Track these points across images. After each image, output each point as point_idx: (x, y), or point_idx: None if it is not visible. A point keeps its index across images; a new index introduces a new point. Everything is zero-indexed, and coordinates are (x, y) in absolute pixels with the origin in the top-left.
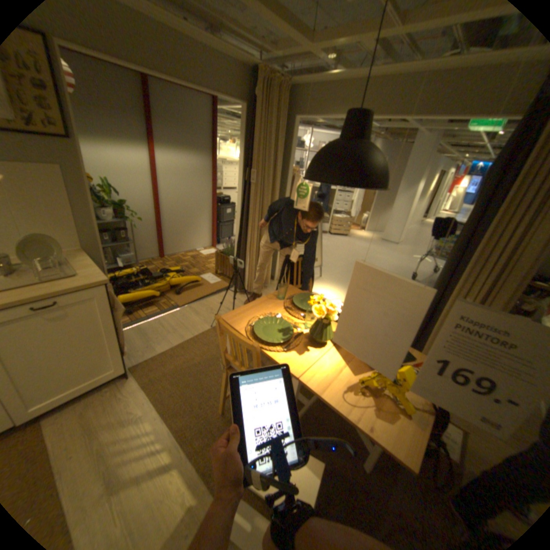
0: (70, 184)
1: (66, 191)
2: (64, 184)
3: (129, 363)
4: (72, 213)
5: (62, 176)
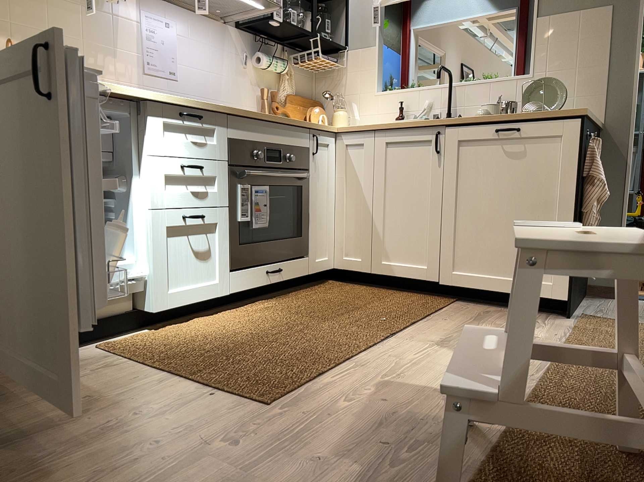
0: (616, 32)
1: (608, 42)
2: (609, 32)
3: (591, 313)
4: (606, 72)
5: (610, 22)
